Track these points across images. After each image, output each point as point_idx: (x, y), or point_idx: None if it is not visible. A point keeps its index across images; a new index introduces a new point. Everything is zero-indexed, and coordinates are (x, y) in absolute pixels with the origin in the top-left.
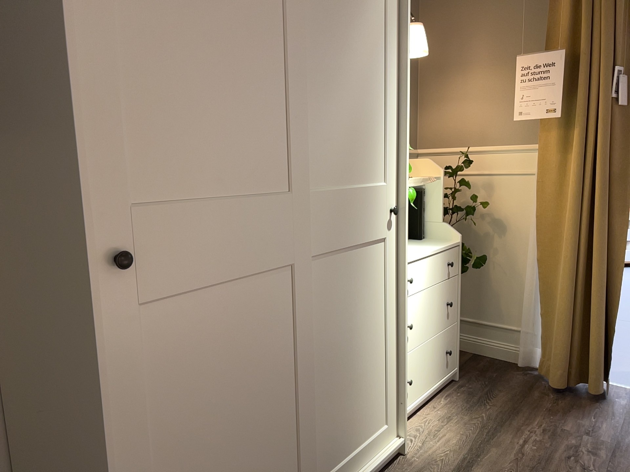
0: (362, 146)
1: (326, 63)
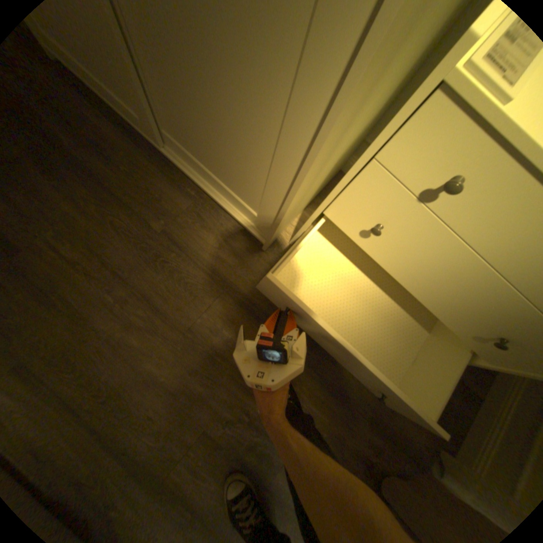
0: None
1: None
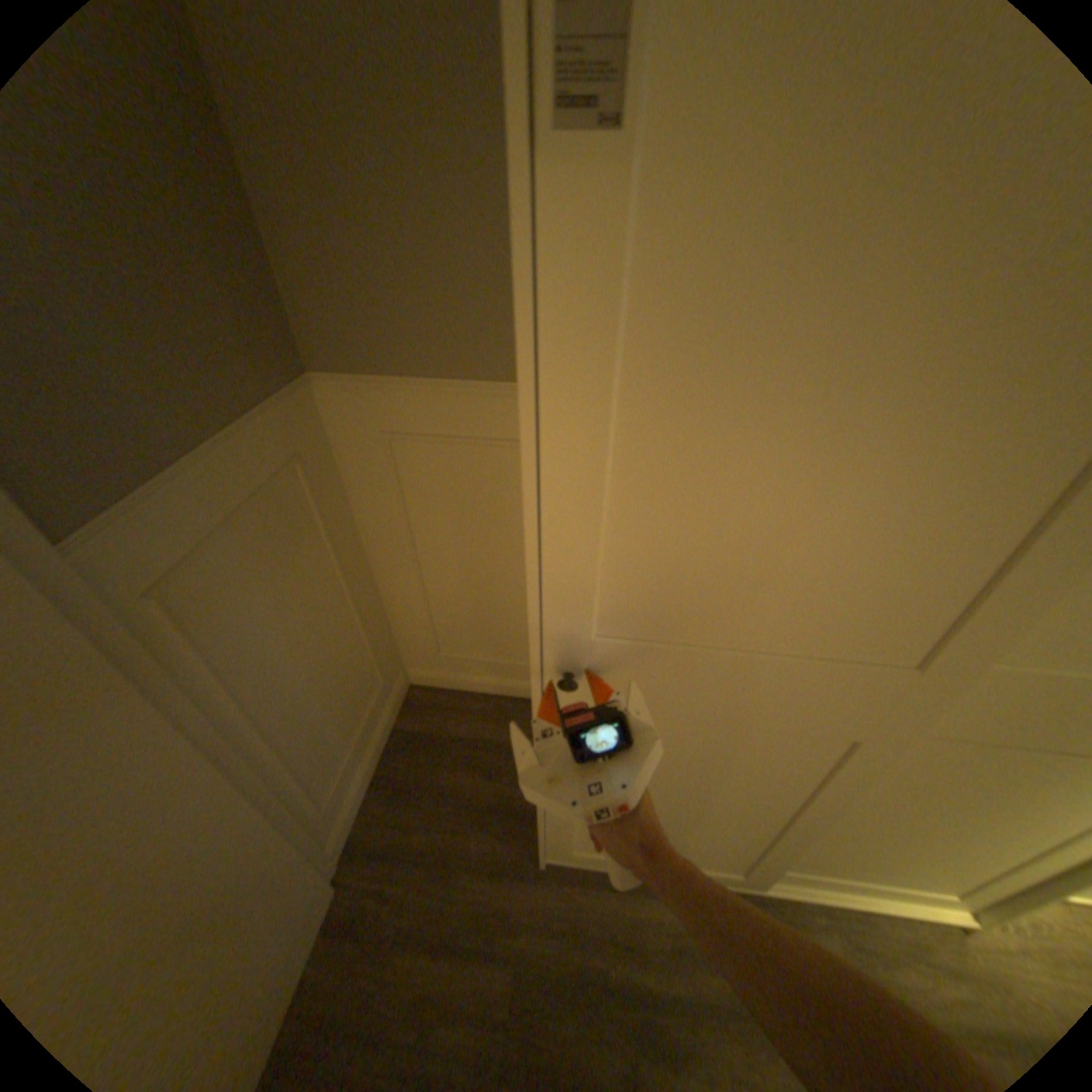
0: None
1: None
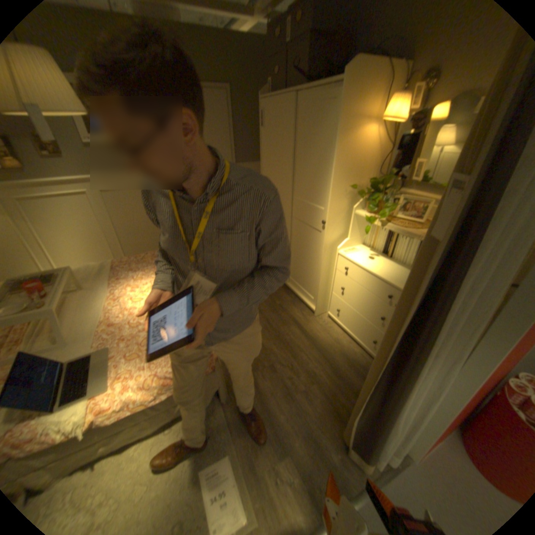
0: (316, 185)
1: (303, 149)
